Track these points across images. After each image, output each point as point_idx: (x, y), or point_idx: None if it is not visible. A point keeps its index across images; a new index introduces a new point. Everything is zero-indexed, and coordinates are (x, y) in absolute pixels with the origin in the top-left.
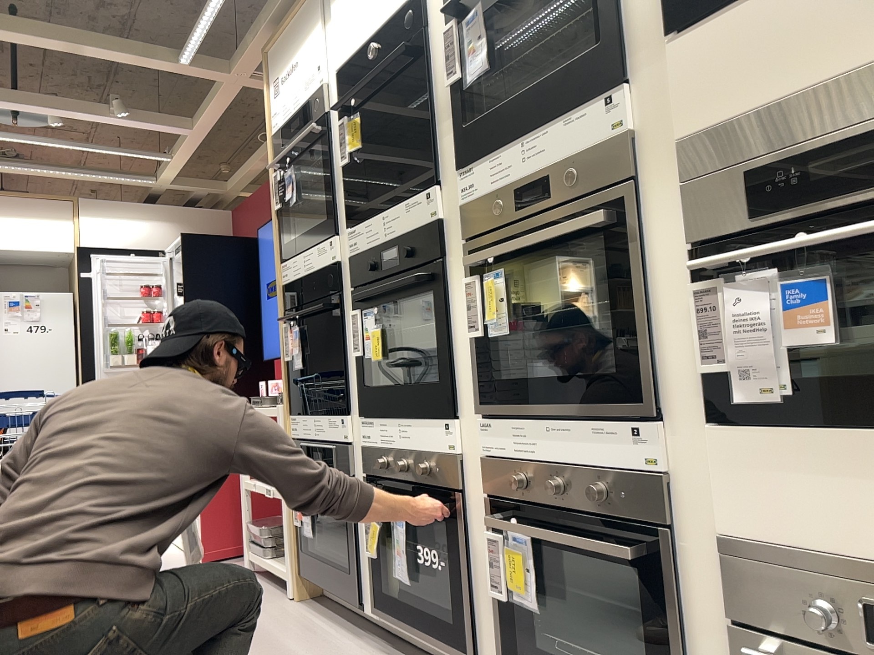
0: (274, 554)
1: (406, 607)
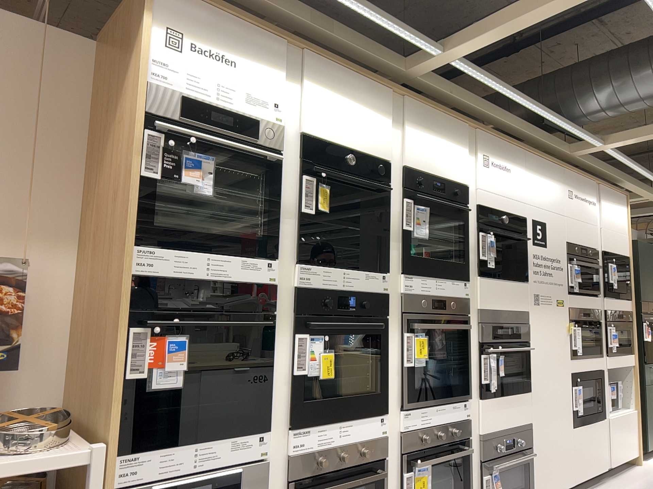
0: None
1: None
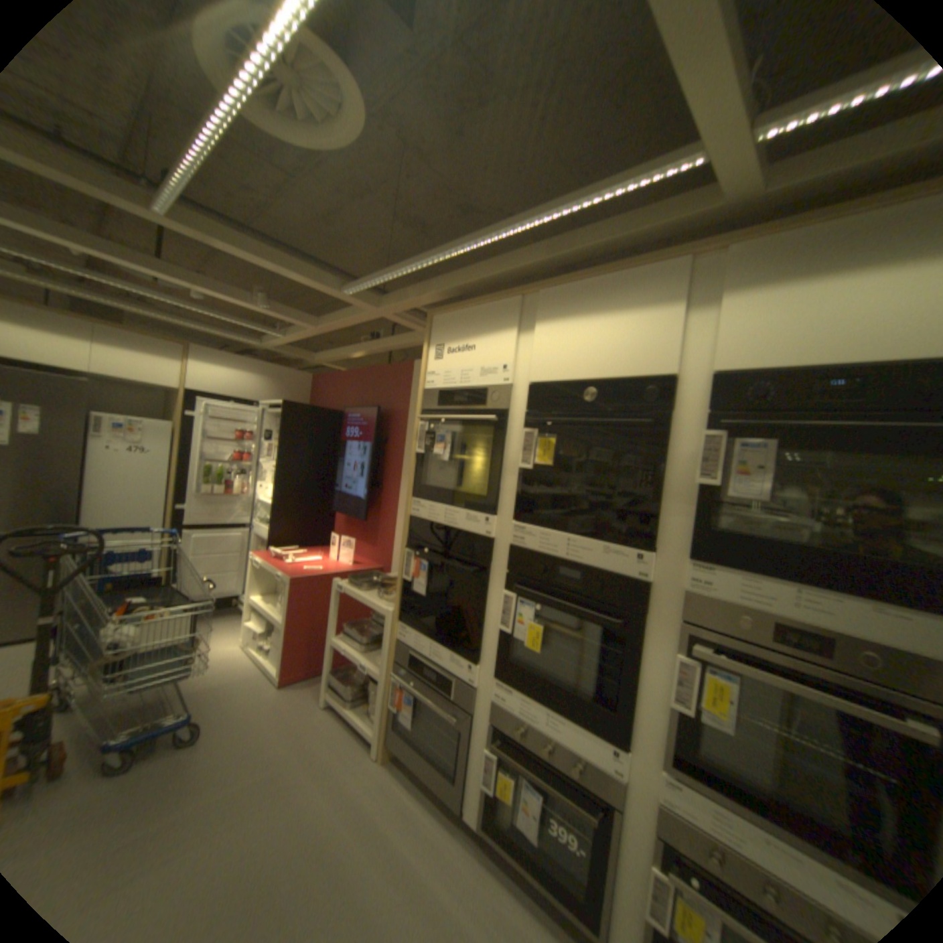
0: (351, 707)
1: (522, 854)
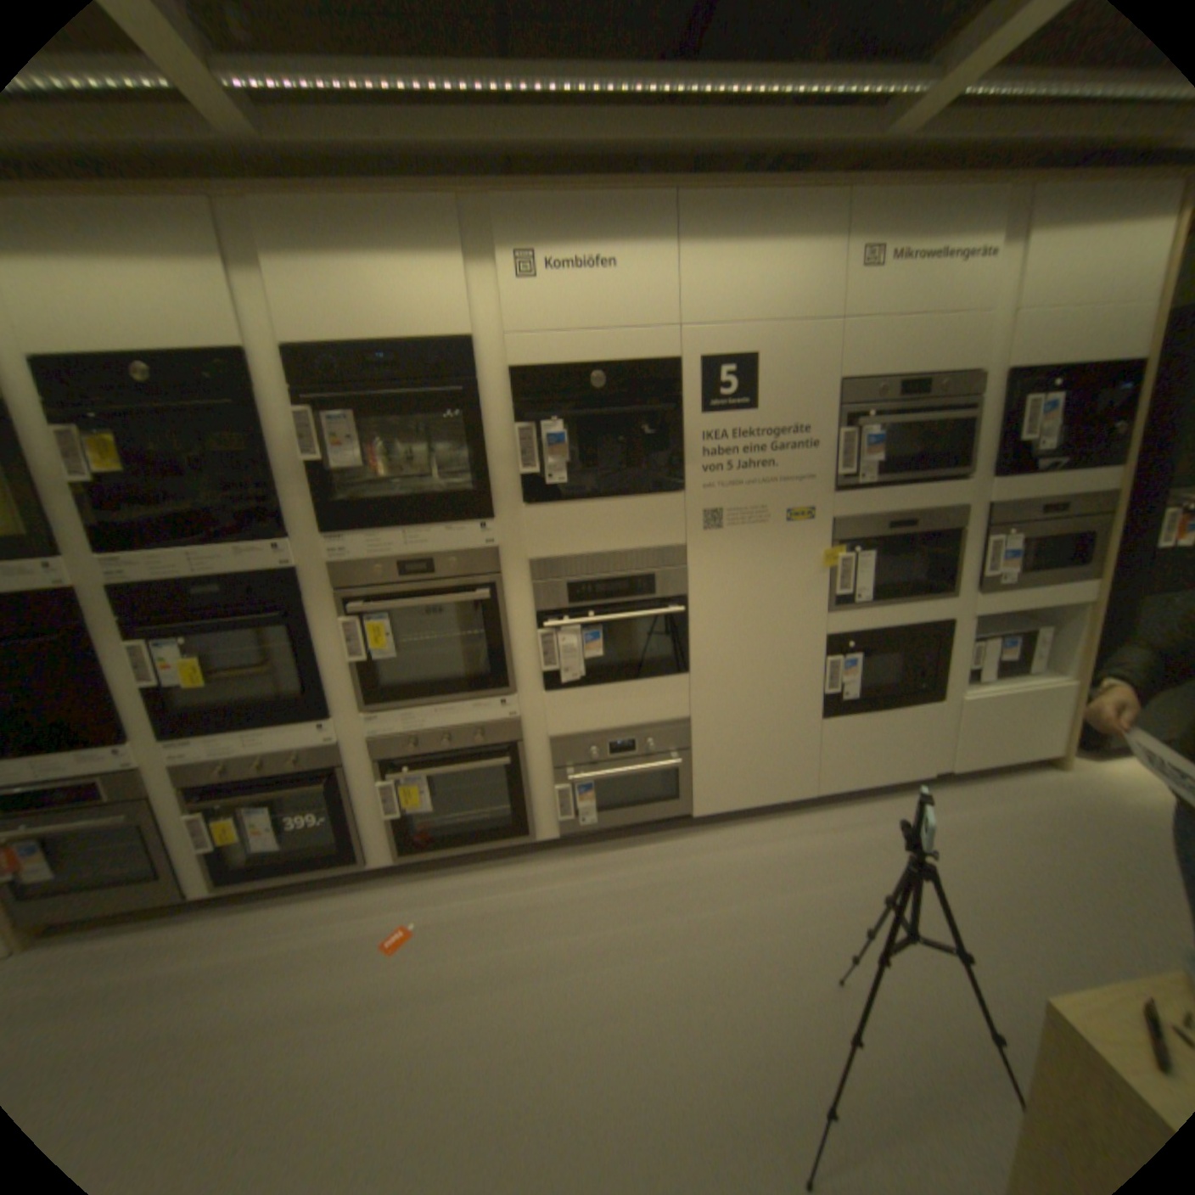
0: None
1: (266, 870)
